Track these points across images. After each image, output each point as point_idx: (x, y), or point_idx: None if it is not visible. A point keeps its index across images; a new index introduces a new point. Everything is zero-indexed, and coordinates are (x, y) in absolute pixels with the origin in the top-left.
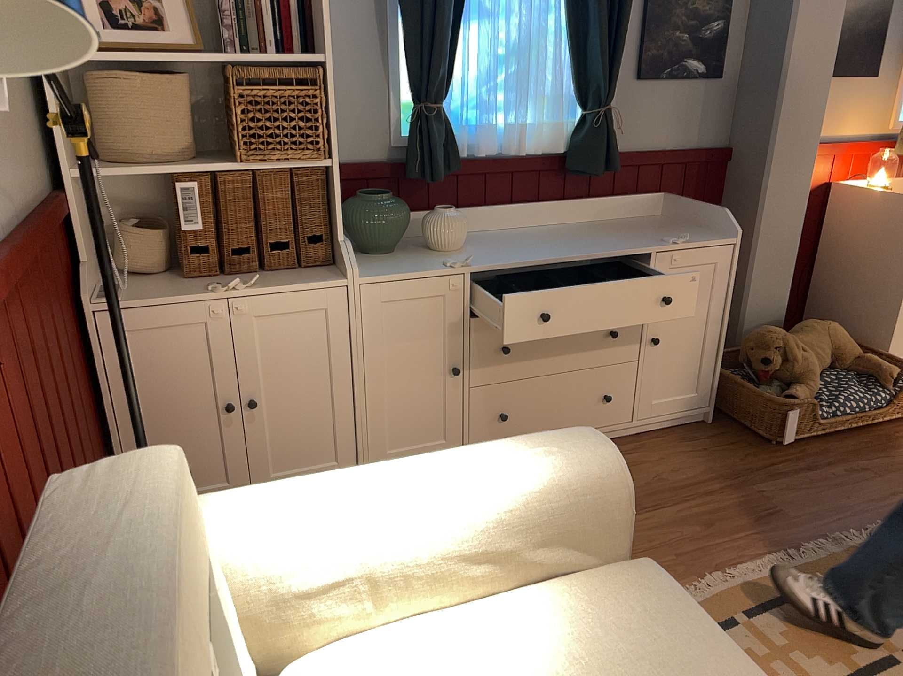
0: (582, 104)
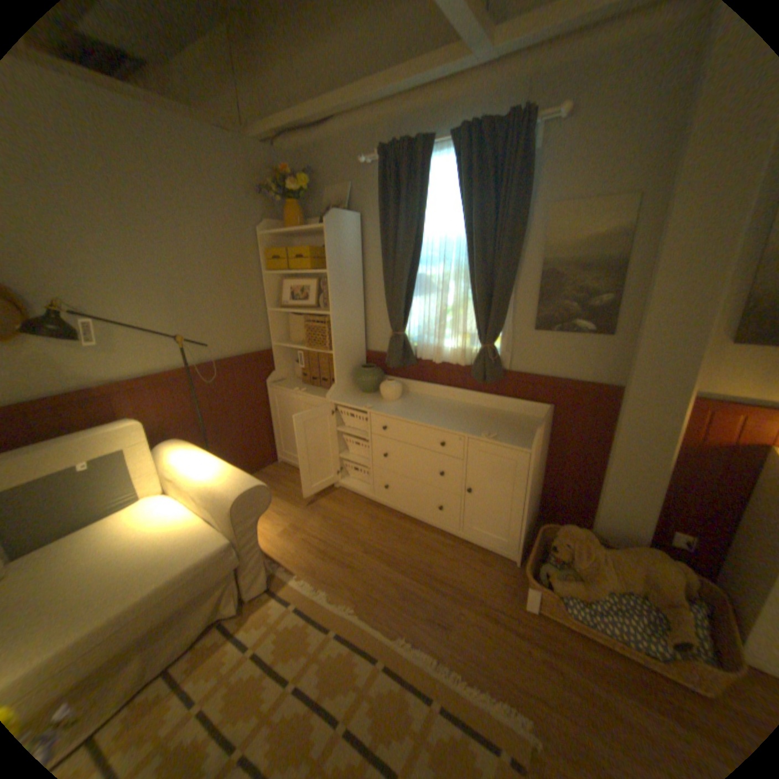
0: (480, 341)
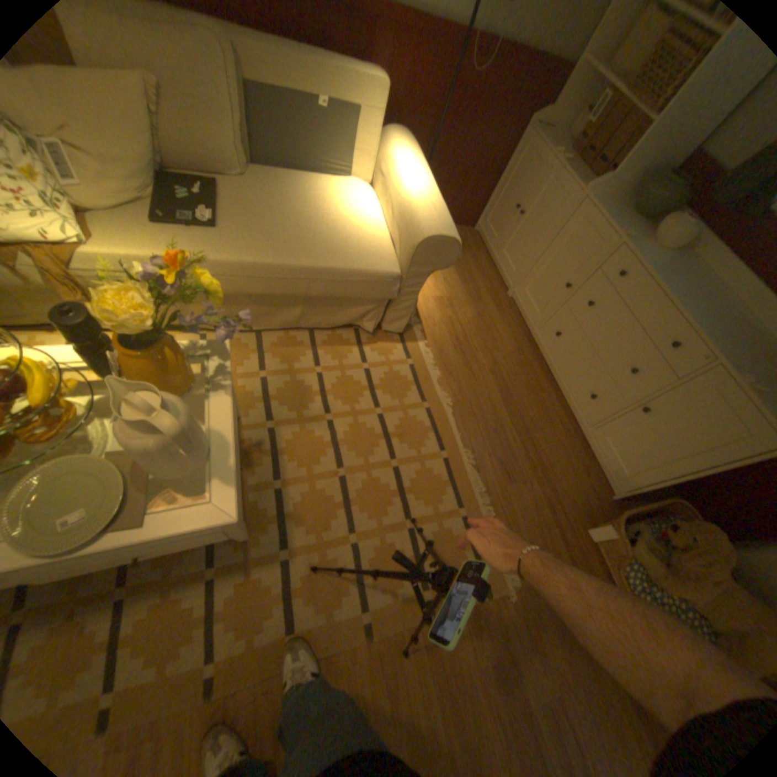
0: None
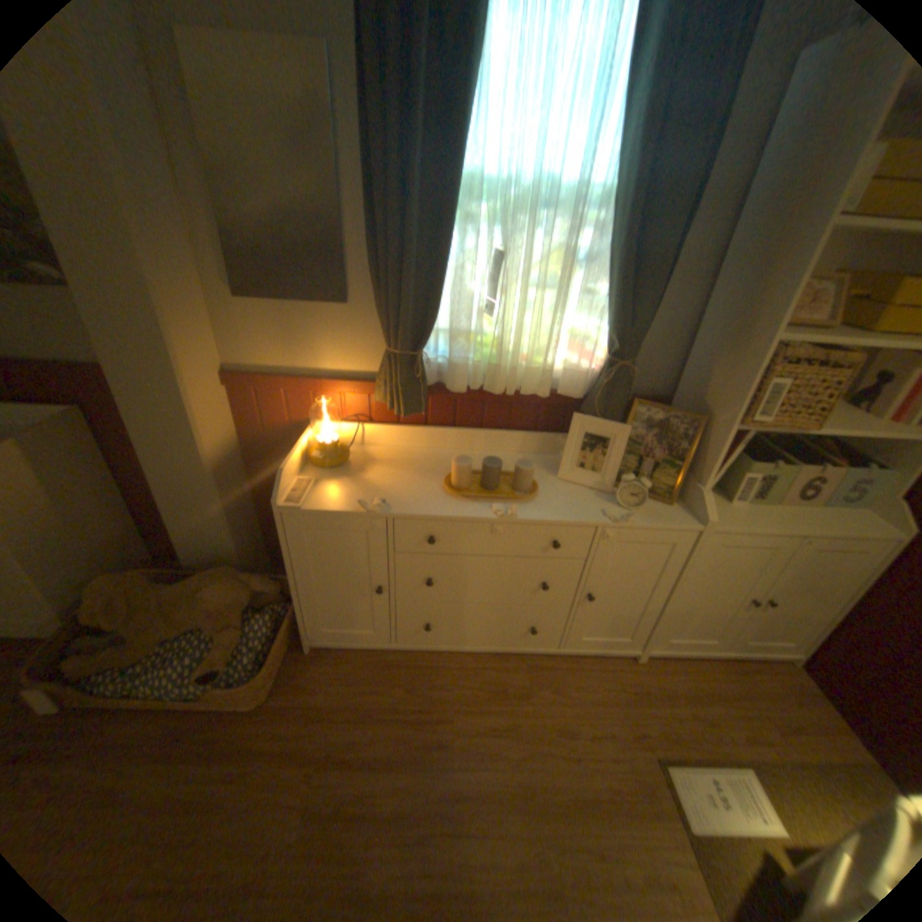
0: None
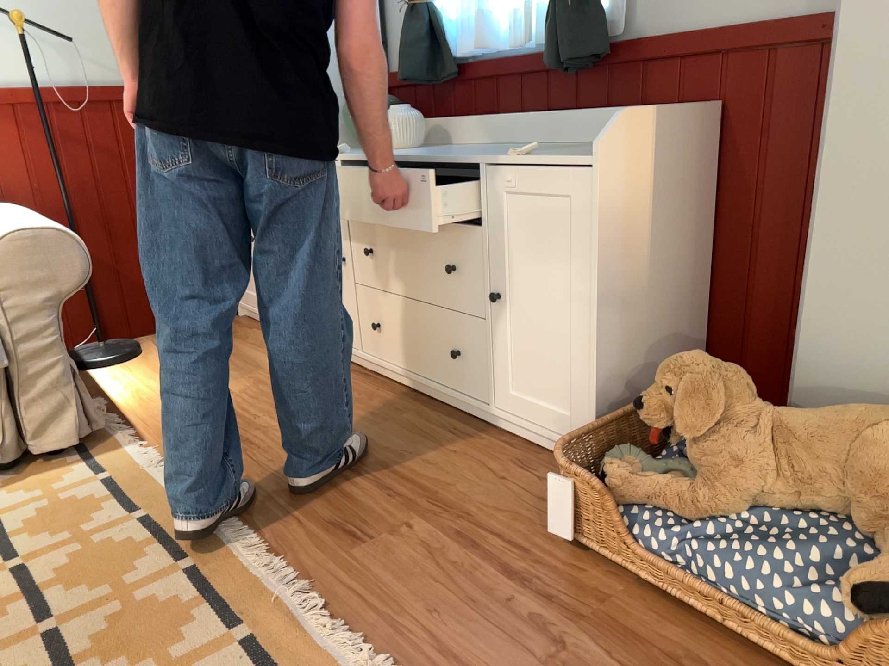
0: None
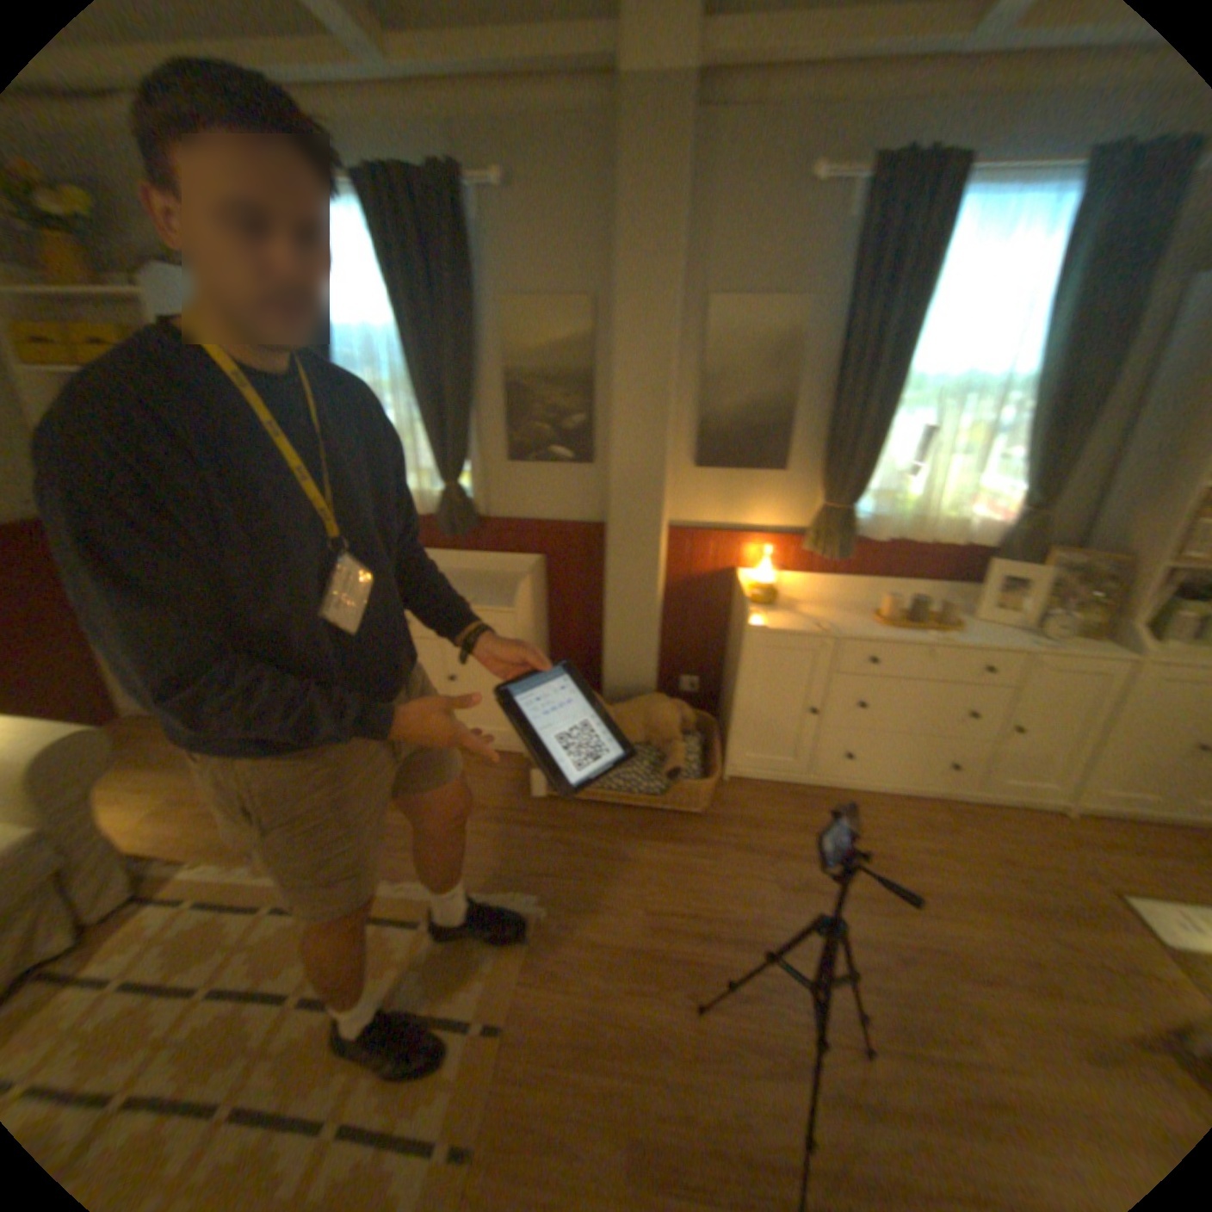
0: (442, 480)
